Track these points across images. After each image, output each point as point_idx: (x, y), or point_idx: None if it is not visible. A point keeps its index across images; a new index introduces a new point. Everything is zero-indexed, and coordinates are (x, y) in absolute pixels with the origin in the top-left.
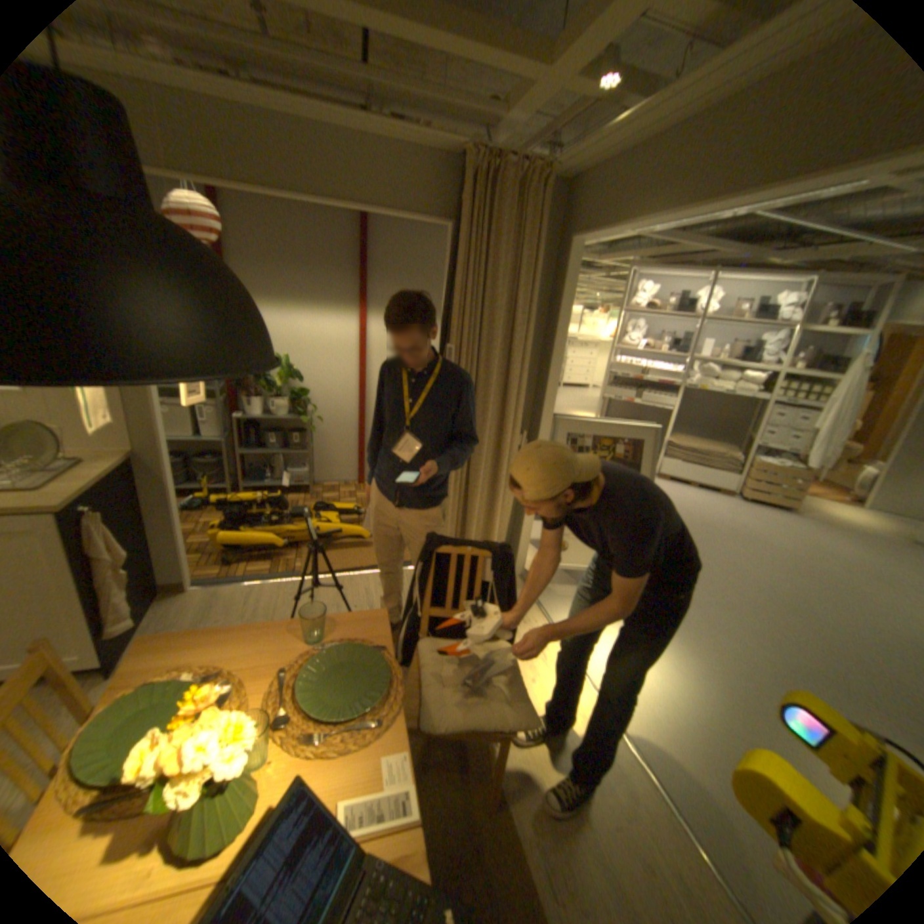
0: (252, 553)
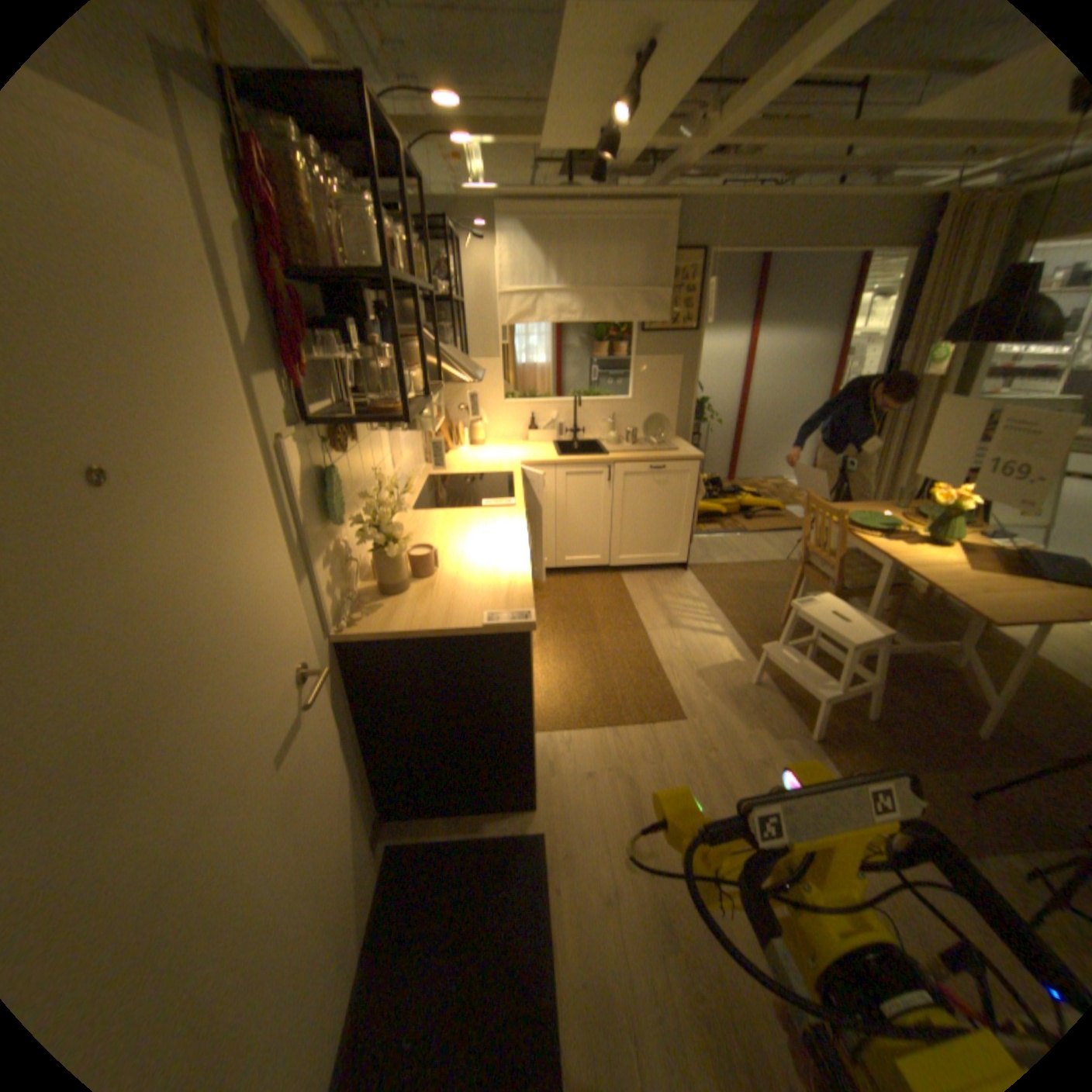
0: (698, 521)
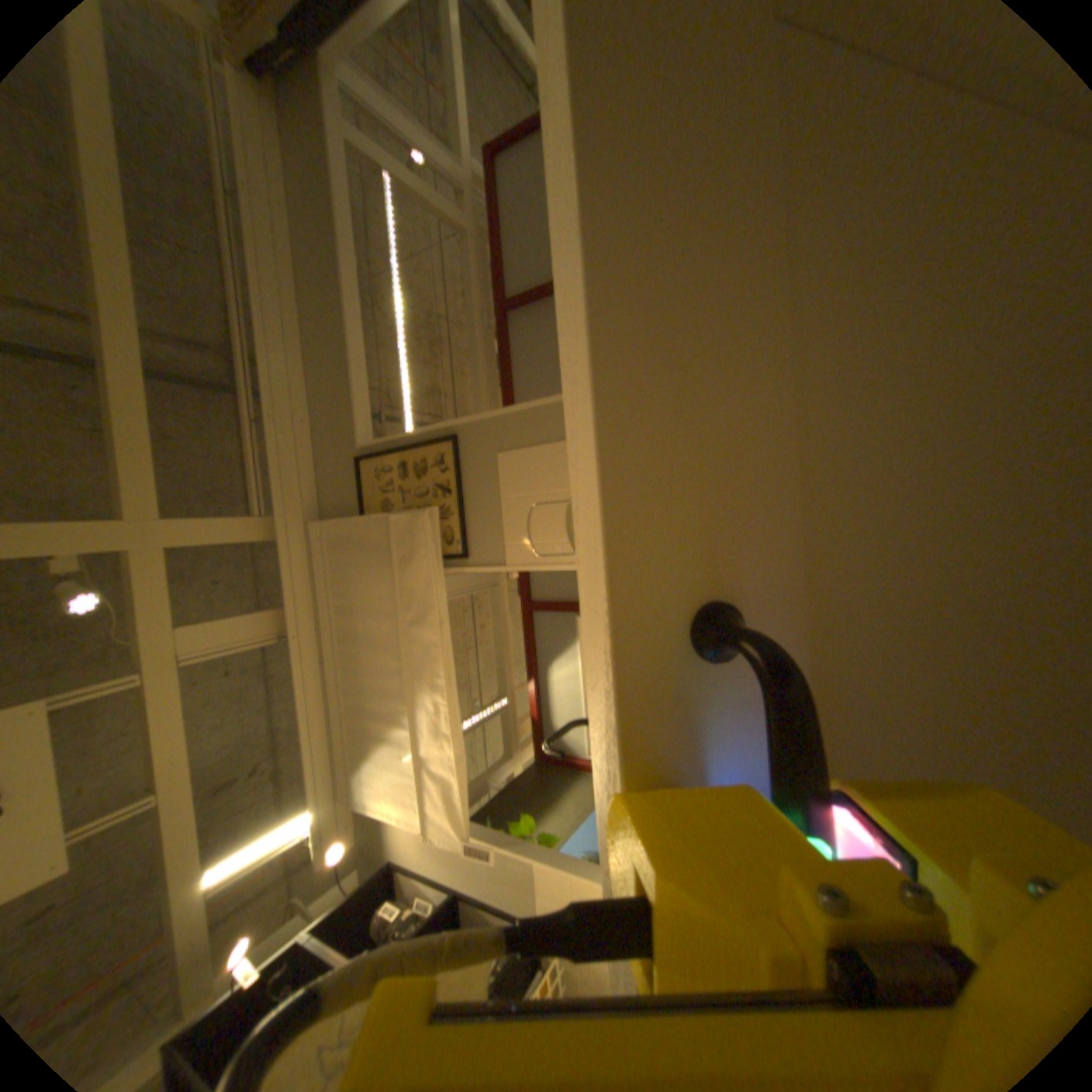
0: None
